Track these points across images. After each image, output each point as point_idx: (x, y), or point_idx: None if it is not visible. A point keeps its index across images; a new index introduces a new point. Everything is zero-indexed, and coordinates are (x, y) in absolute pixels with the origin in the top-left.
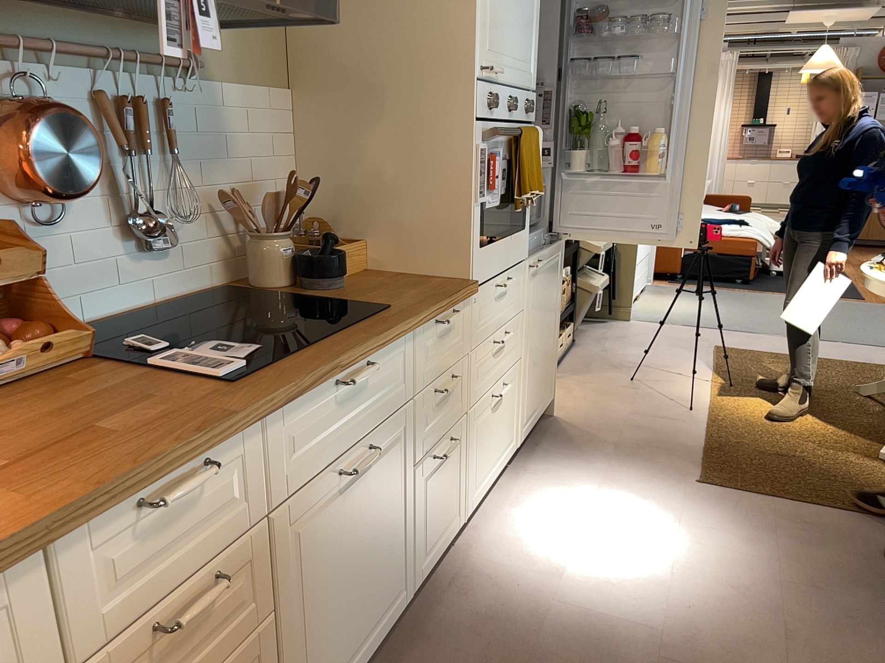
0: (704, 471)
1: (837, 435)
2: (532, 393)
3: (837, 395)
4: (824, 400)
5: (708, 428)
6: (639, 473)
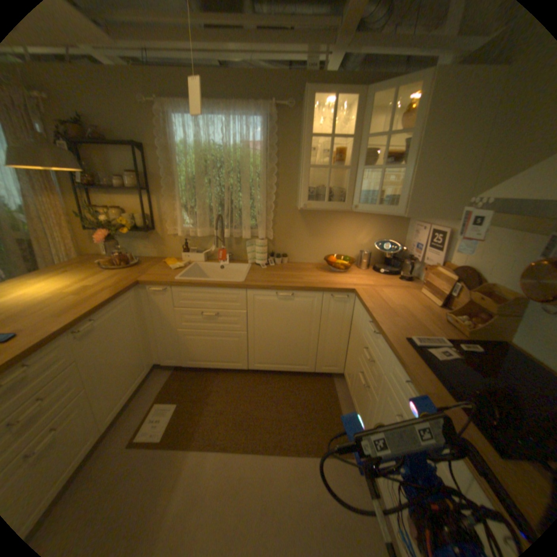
0: None
1: None
2: None
3: None
4: None
5: None
6: None
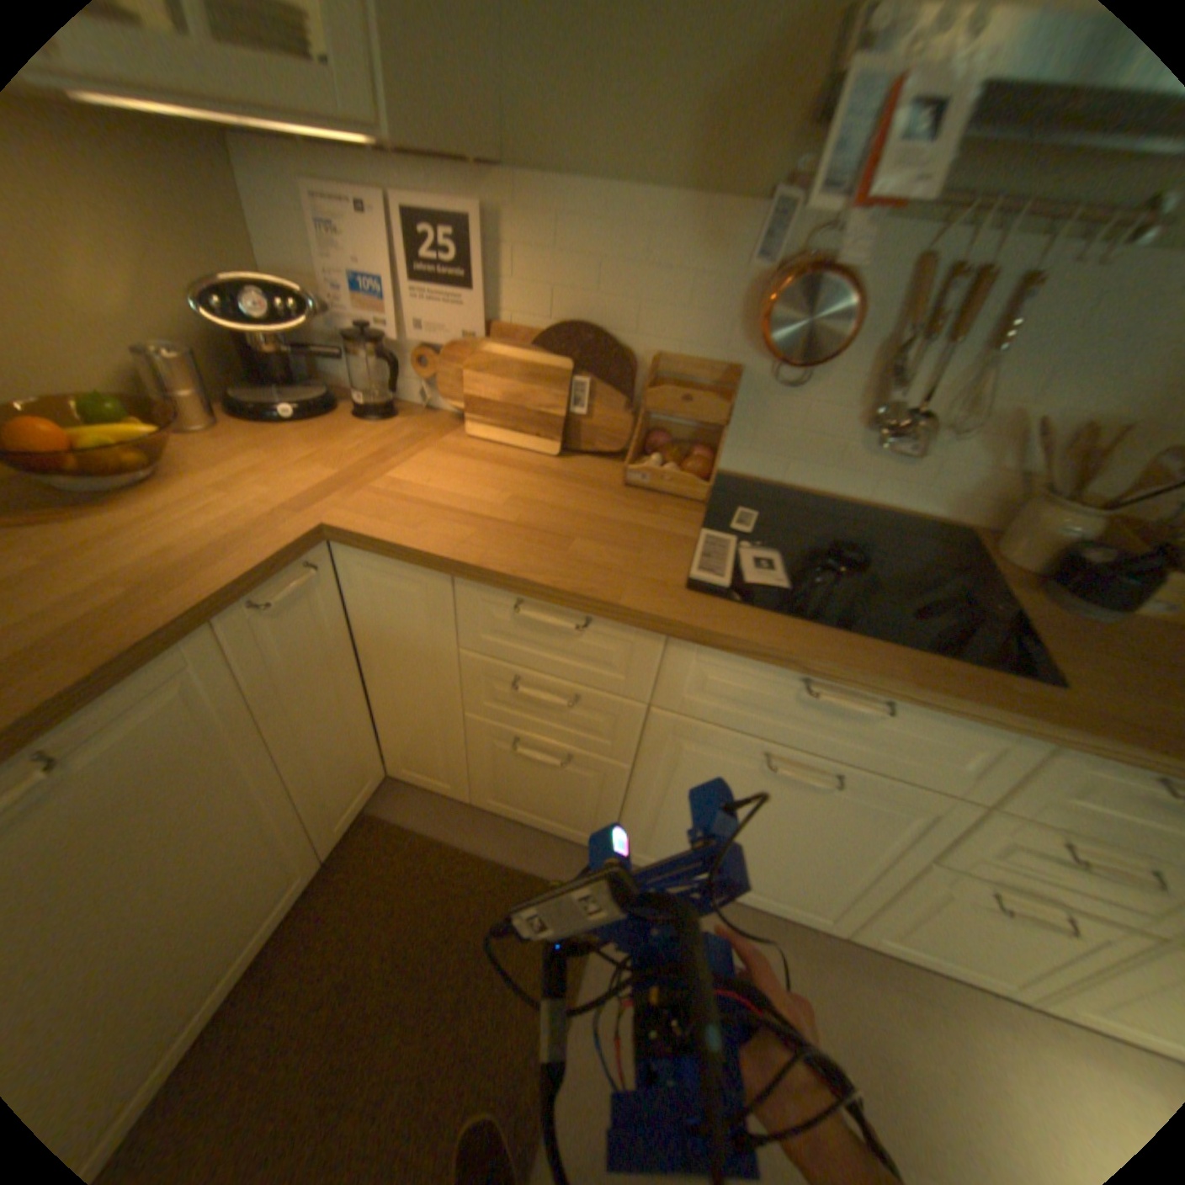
0: None
1: None
2: None
3: None
4: None
5: None
6: None
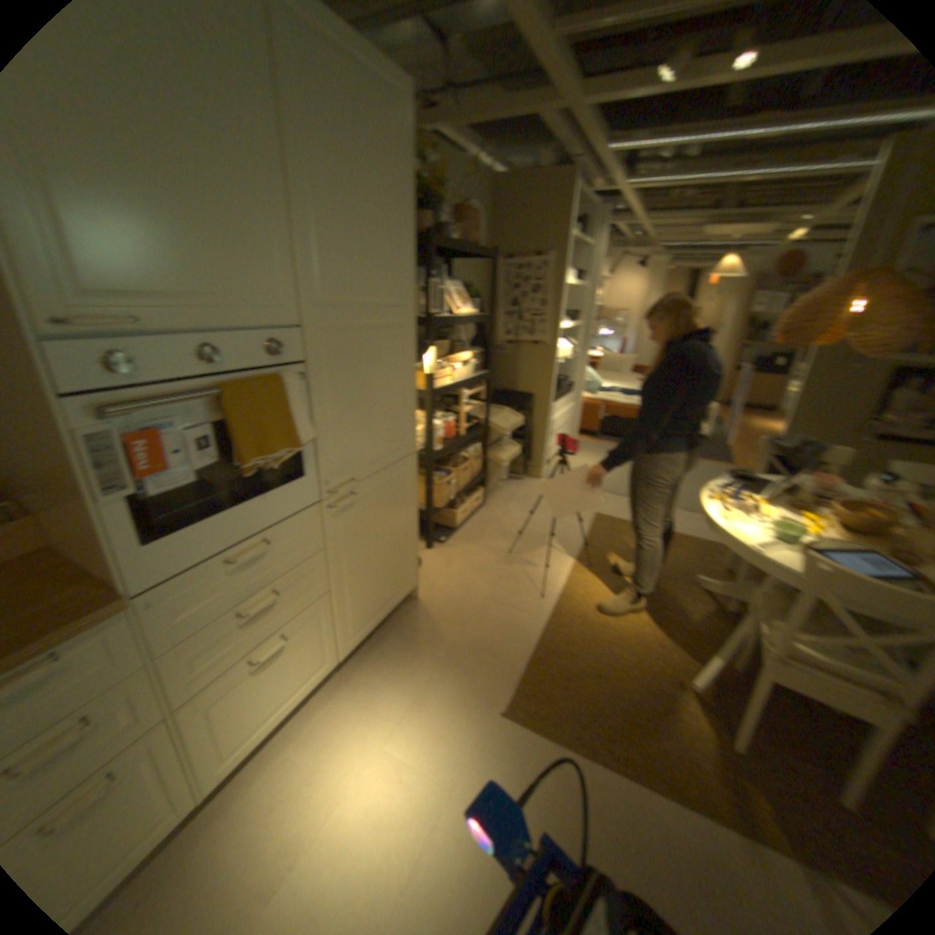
0: (516, 700)
1: (666, 647)
2: (361, 608)
3: (683, 585)
4: (669, 593)
5: (547, 629)
6: (451, 698)
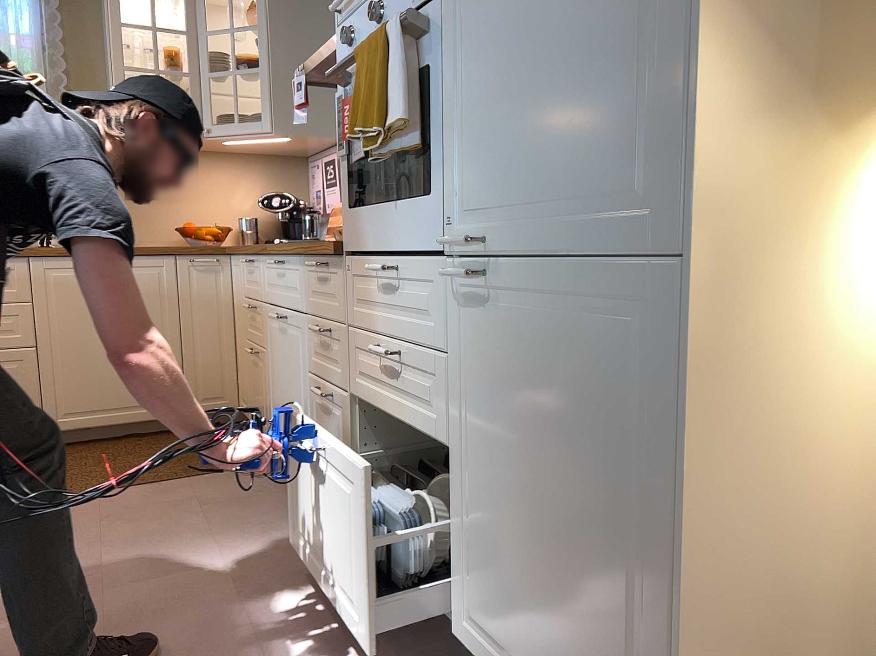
0: None
1: None
2: (501, 601)
3: None
4: None
5: None
6: None
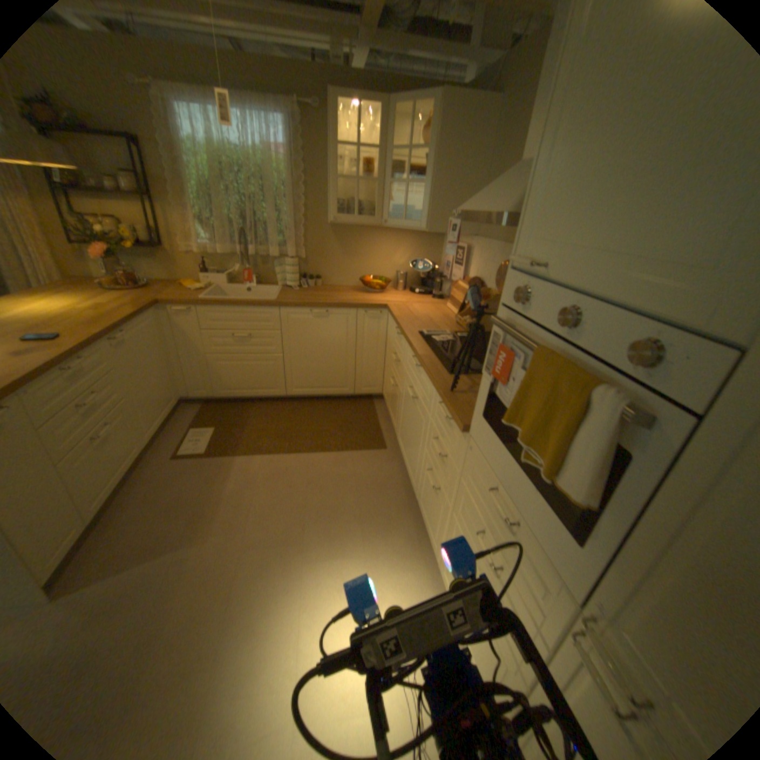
0: None
1: None
2: None
3: None
4: None
5: None
6: None
